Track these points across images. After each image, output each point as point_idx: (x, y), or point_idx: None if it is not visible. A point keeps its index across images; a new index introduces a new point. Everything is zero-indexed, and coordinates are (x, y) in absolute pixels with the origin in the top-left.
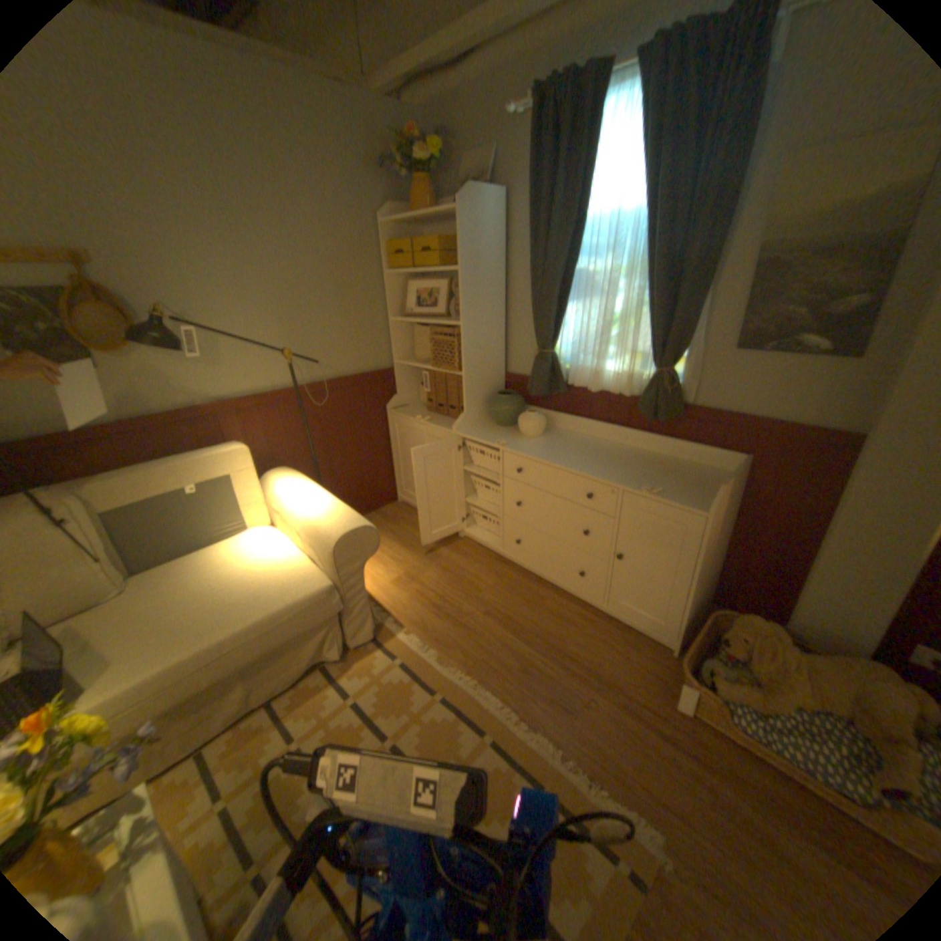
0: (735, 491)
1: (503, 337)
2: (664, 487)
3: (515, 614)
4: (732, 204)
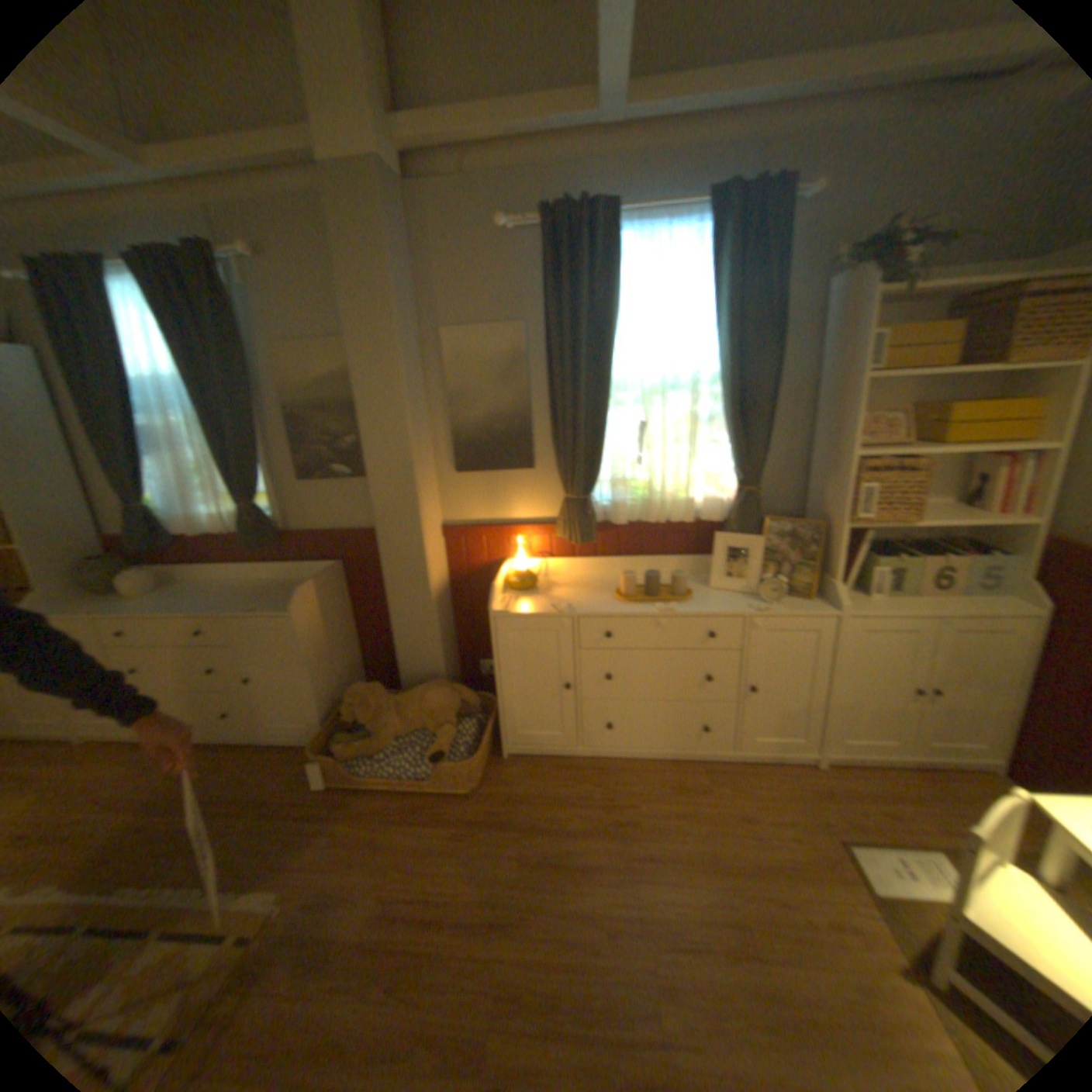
0: (330, 592)
1: (82, 499)
2: (261, 605)
3: (150, 795)
4: (243, 377)
